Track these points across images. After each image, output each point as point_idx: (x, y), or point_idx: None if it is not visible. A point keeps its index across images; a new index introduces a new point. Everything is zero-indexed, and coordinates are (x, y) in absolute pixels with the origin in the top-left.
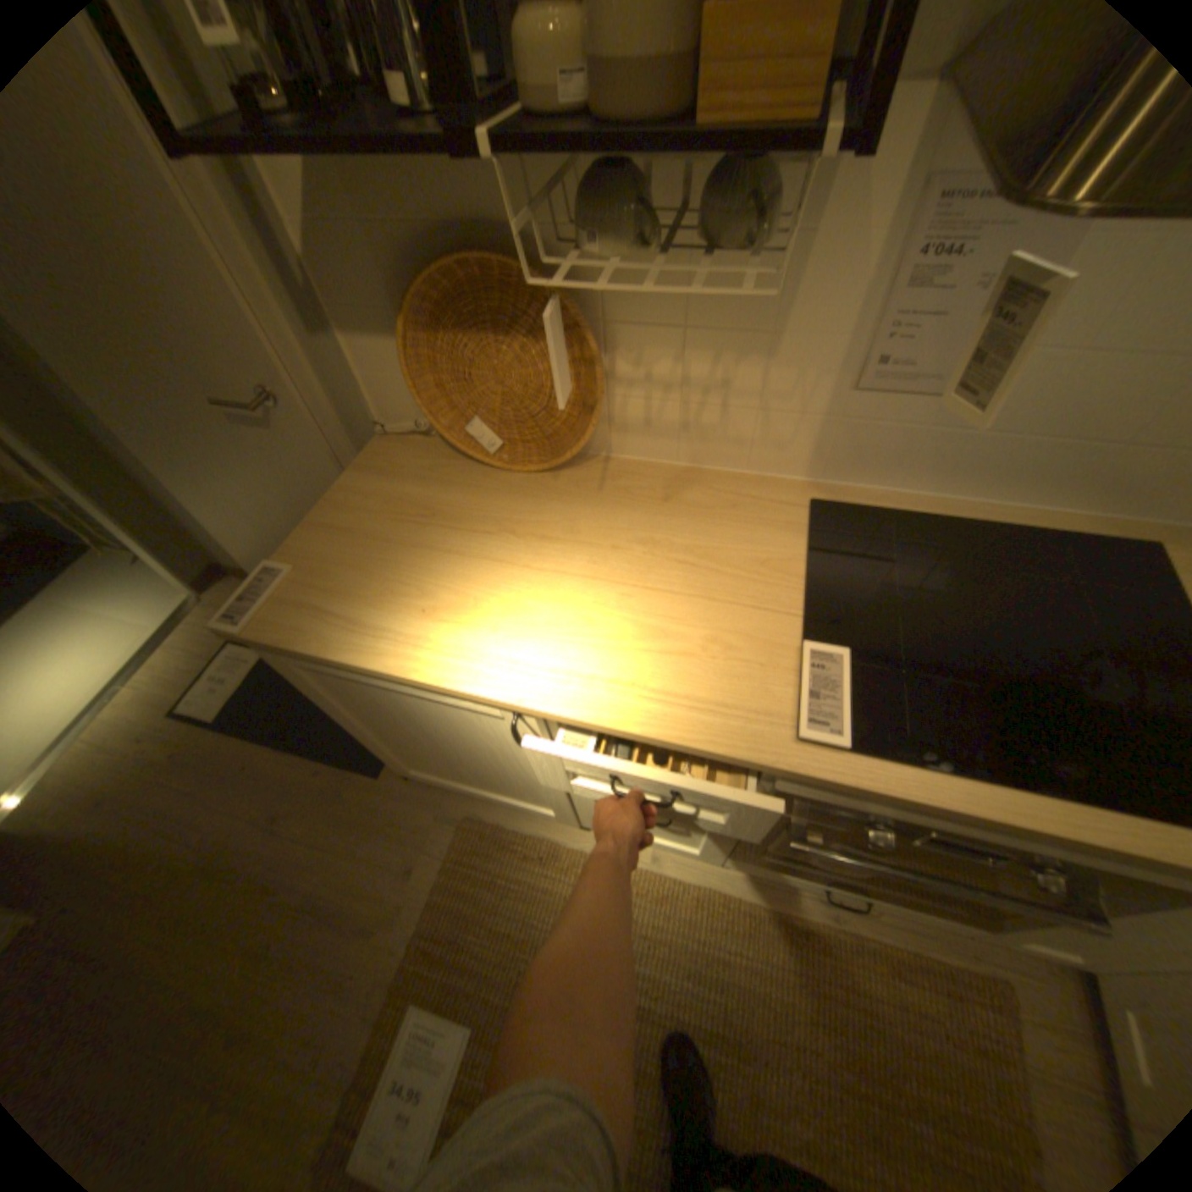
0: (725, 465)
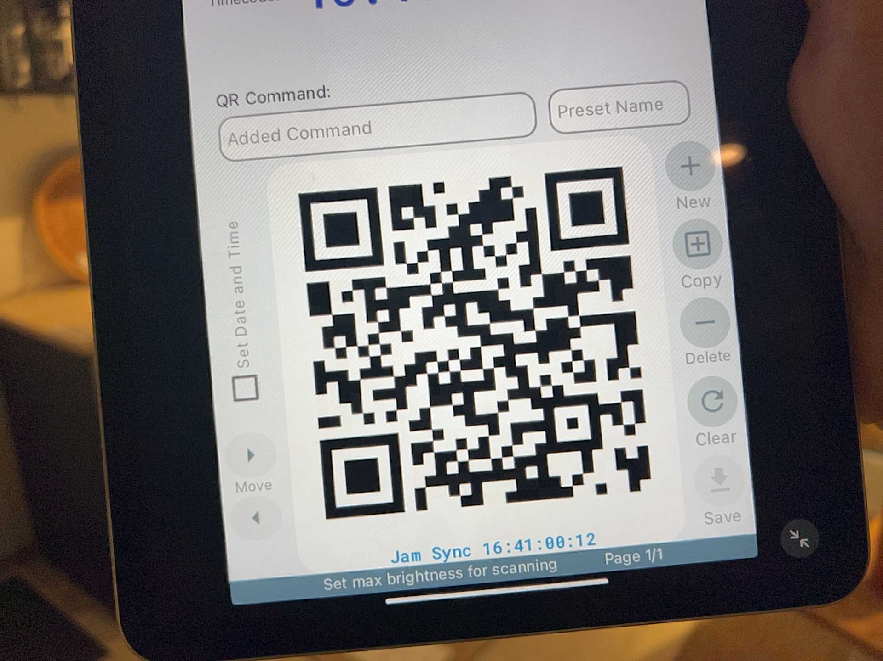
0: None
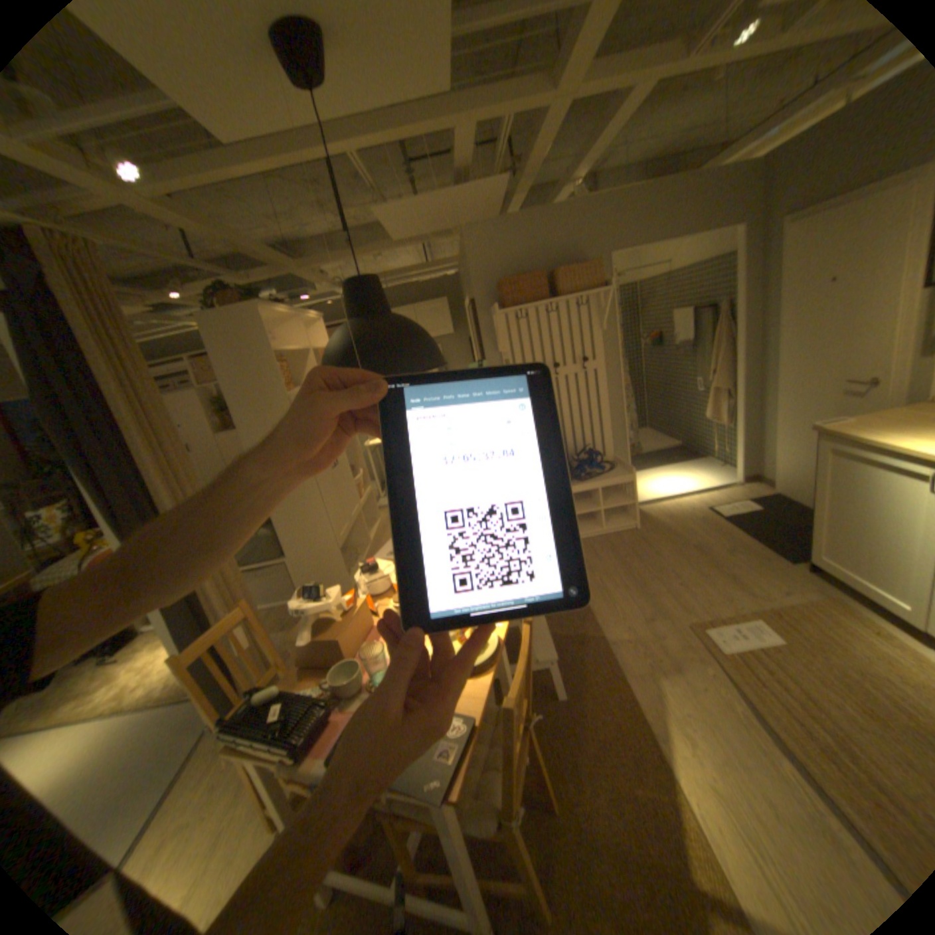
0: None
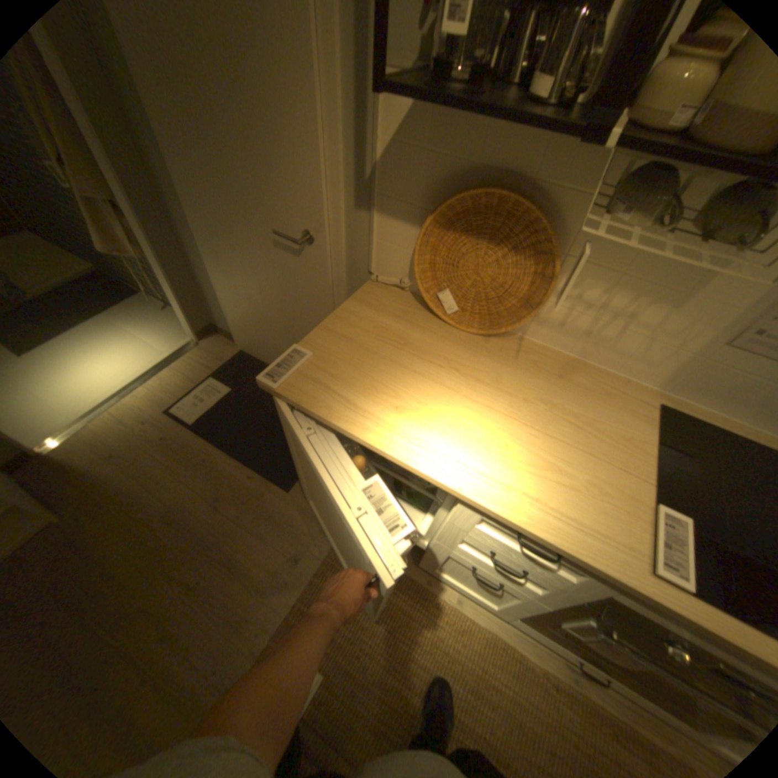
0: (603, 365)
